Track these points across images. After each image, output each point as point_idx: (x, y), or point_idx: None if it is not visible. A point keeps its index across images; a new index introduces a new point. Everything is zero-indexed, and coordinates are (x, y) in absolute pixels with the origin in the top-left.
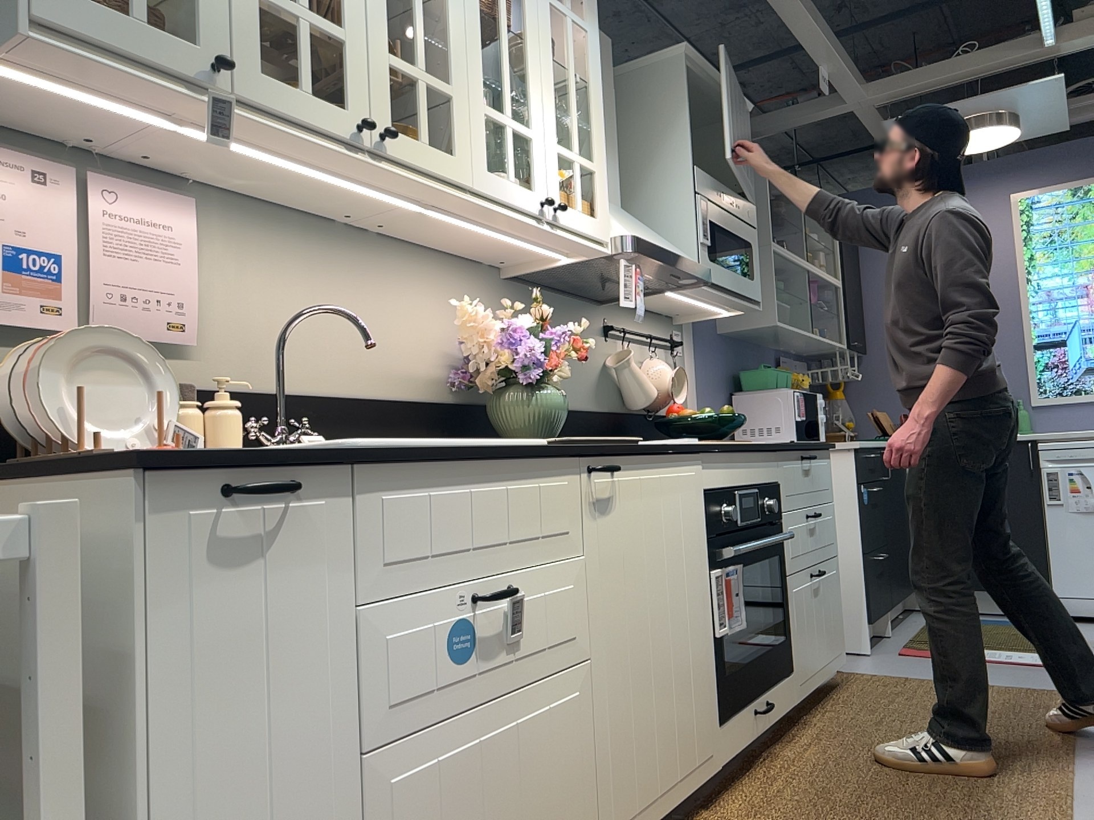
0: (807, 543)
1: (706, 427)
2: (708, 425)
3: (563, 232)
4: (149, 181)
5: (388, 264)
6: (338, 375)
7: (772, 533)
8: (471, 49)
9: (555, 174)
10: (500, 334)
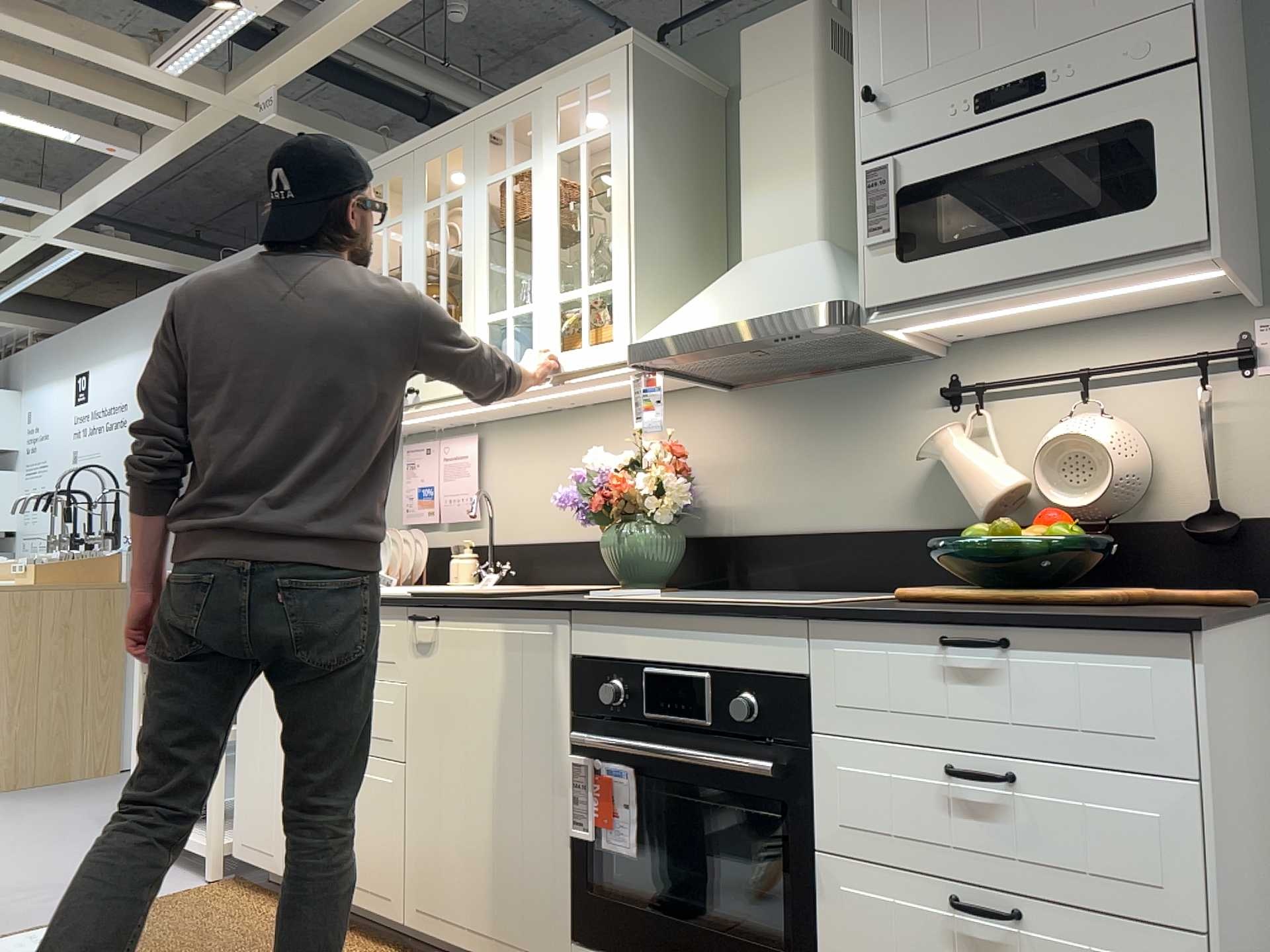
0: (930, 826)
1: (977, 561)
2: (973, 556)
3: (565, 378)
4: (466, 430)
5: (598, 425)
6: (558, 525)
7: (763, 759)
8: (477, 278)
9: (555, 326)
10: (577, 483)
